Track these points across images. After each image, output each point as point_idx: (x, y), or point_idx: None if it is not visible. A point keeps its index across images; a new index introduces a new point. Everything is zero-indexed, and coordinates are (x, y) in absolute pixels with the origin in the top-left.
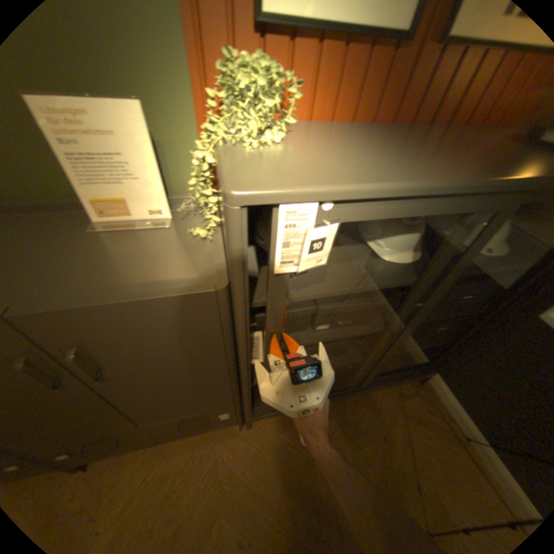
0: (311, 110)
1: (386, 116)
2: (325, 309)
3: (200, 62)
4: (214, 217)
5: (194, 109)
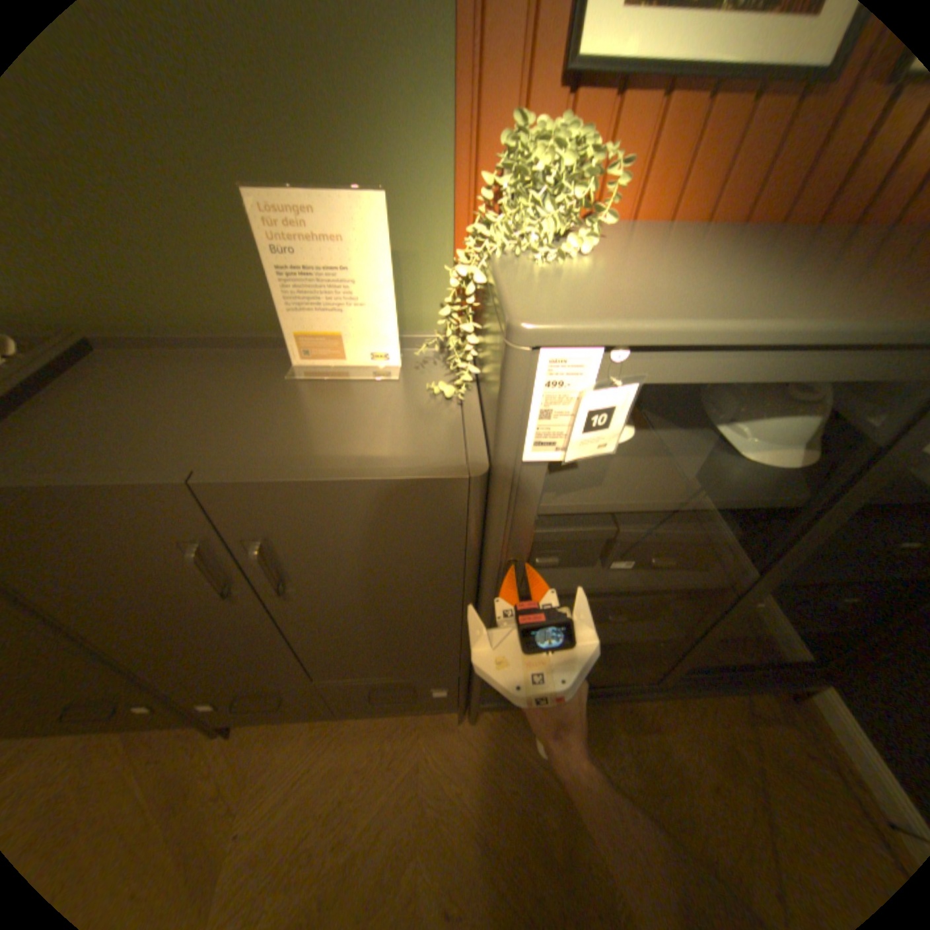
0: (636, 204)
1: (771, 211)
2: (631, 534)
3: (471, 134)
4: (468, 367)
5: (451, 204)
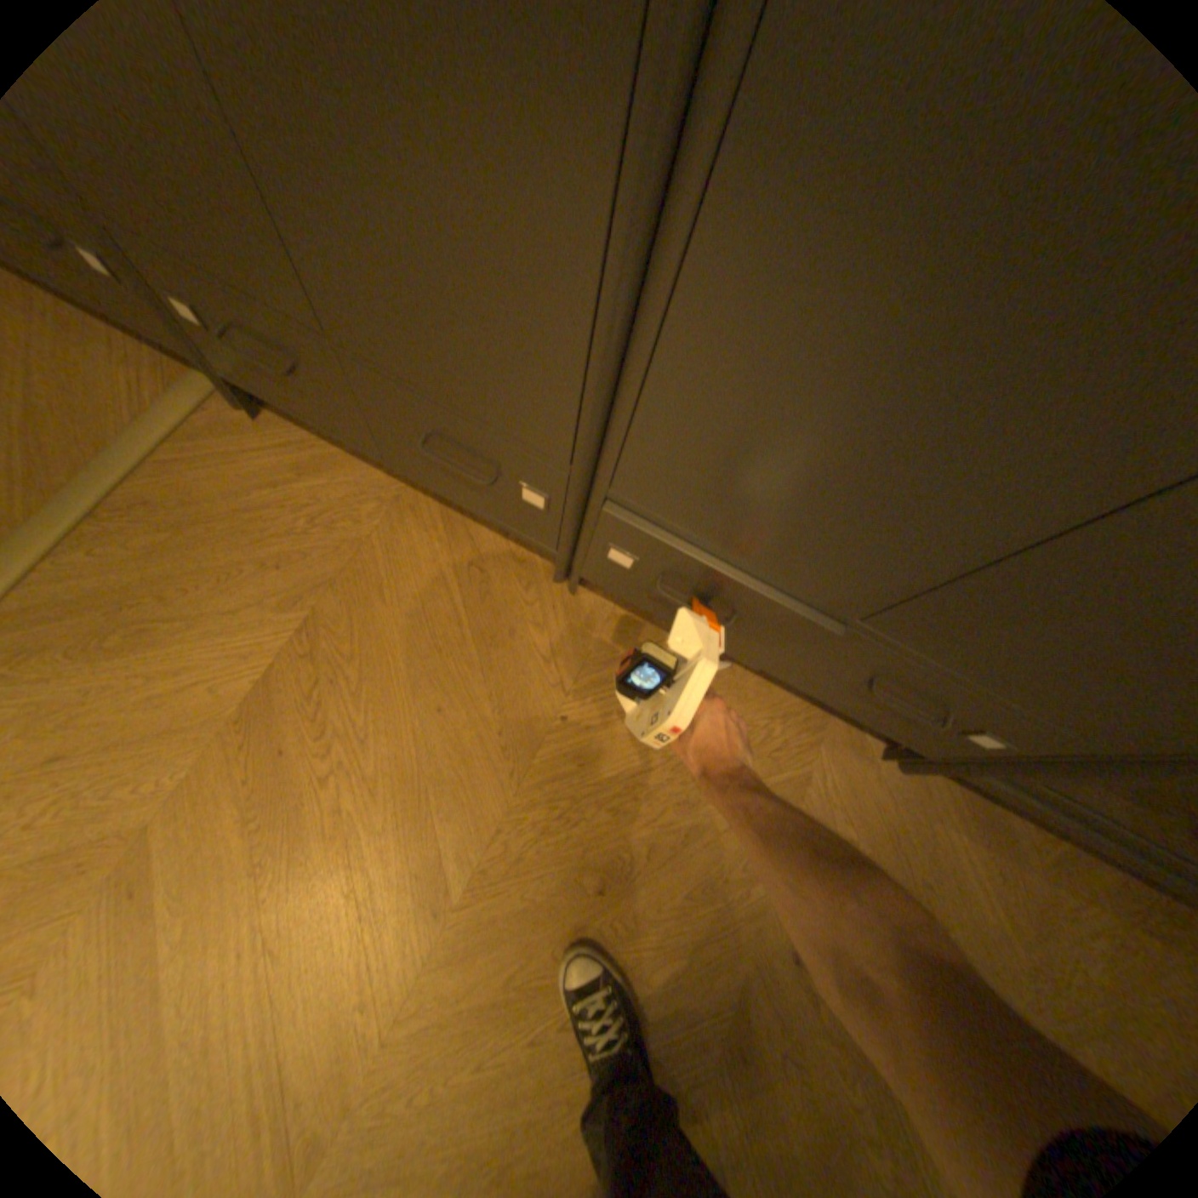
0: None
1: None
2: None
3: None
4: None
5: None
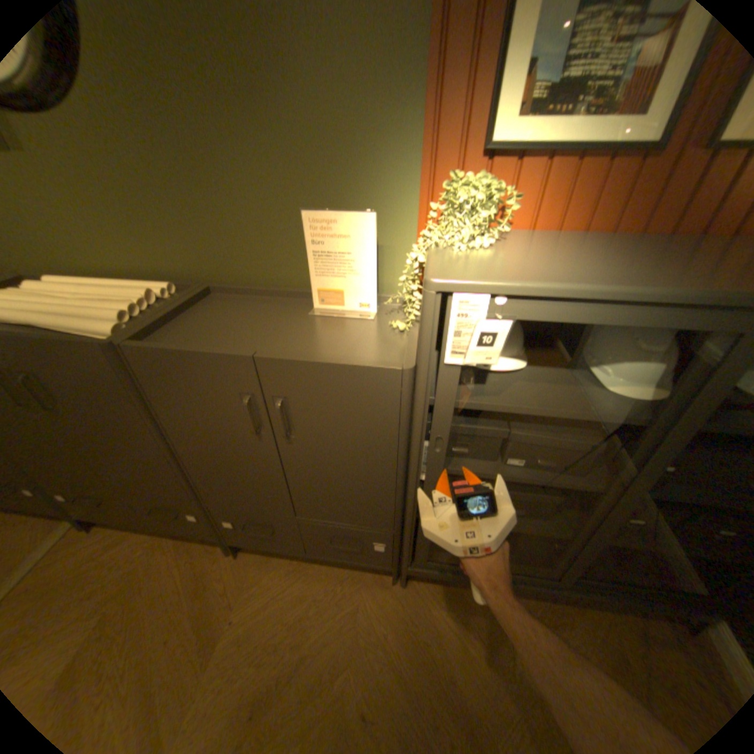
0: (534, 220)
1: (632, 225)
2: (521, 436)
3: (429, 182)
4: (415, 312)
5: (416, 219)
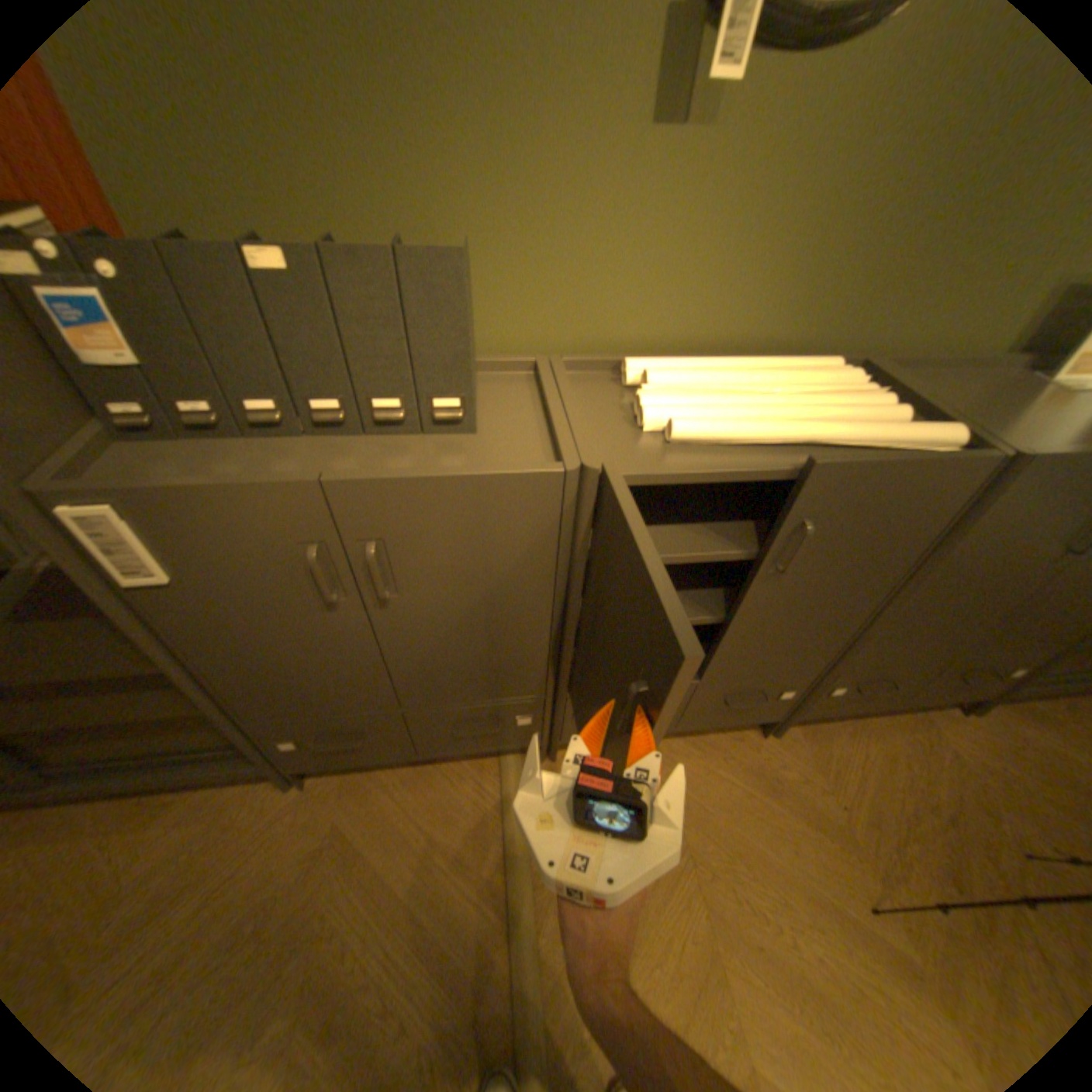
0: None
1: None
2: None
3: None
4: None
5: None
